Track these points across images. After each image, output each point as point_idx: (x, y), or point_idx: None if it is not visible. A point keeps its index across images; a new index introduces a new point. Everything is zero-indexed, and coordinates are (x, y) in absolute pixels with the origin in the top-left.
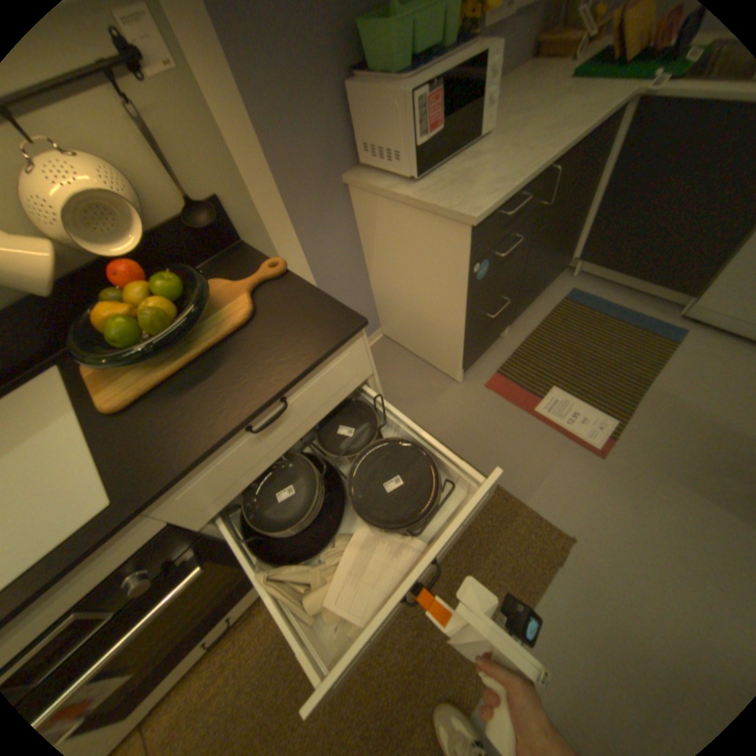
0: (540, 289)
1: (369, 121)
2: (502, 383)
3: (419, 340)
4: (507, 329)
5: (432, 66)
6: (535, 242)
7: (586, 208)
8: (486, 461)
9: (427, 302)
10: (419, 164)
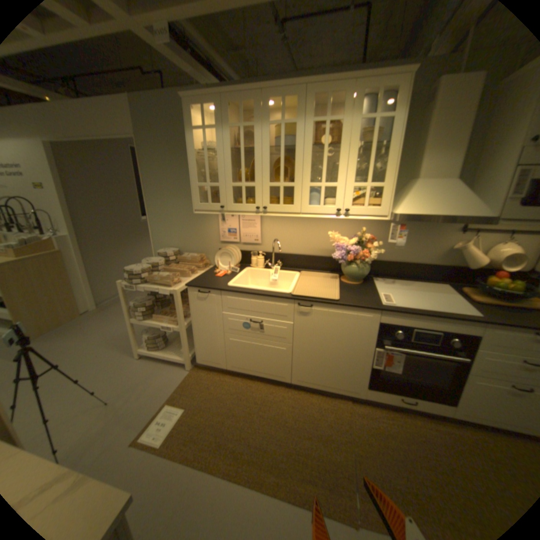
0: None
1: None
2: None
3: None
4: None
5: None
6: None
7: None
8: None
9: None
10: None
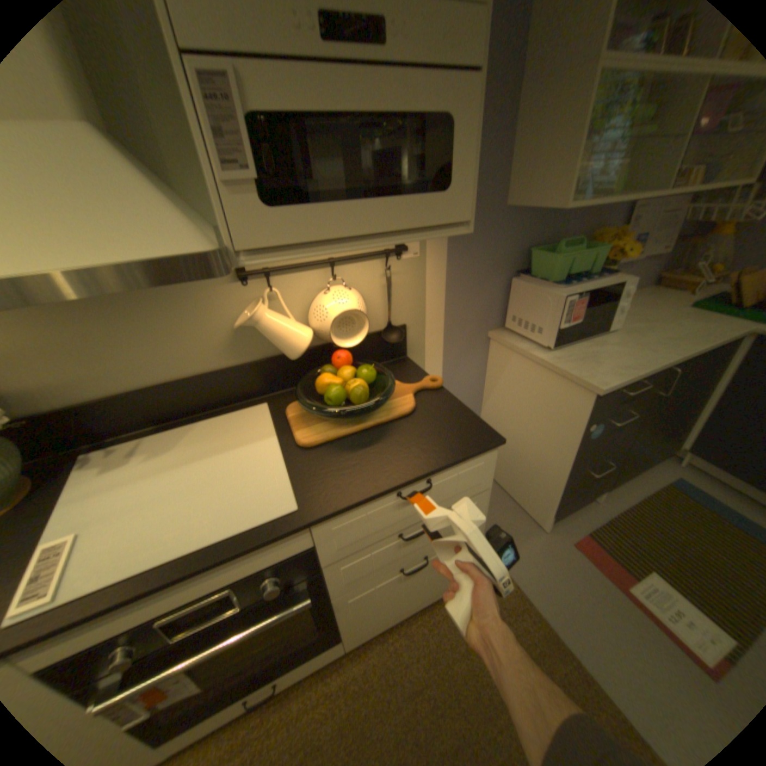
0: (646, 468)
1: (523, 304)
2: (595, 549)
3: (515, 477)
4: (605, 495)
5: (582, 284)
6: (648, 423)
7: (700, 408)
8: (569, 629)
9: (535, 444)
10: (557, 340)
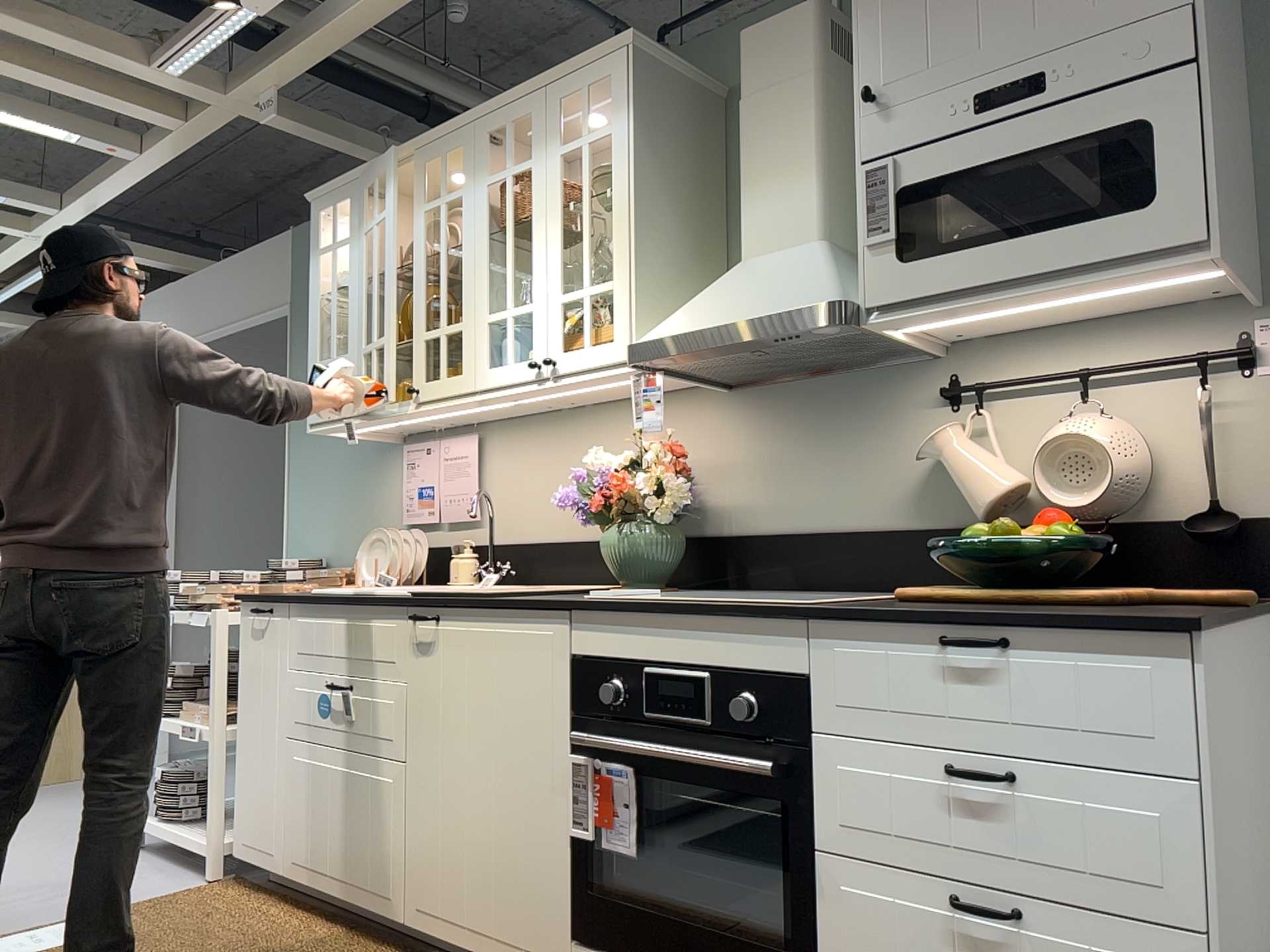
0: None
1: None
2: None
3: None
4: None
5: None
6: None
7: None
8: None
9: None
10: None
